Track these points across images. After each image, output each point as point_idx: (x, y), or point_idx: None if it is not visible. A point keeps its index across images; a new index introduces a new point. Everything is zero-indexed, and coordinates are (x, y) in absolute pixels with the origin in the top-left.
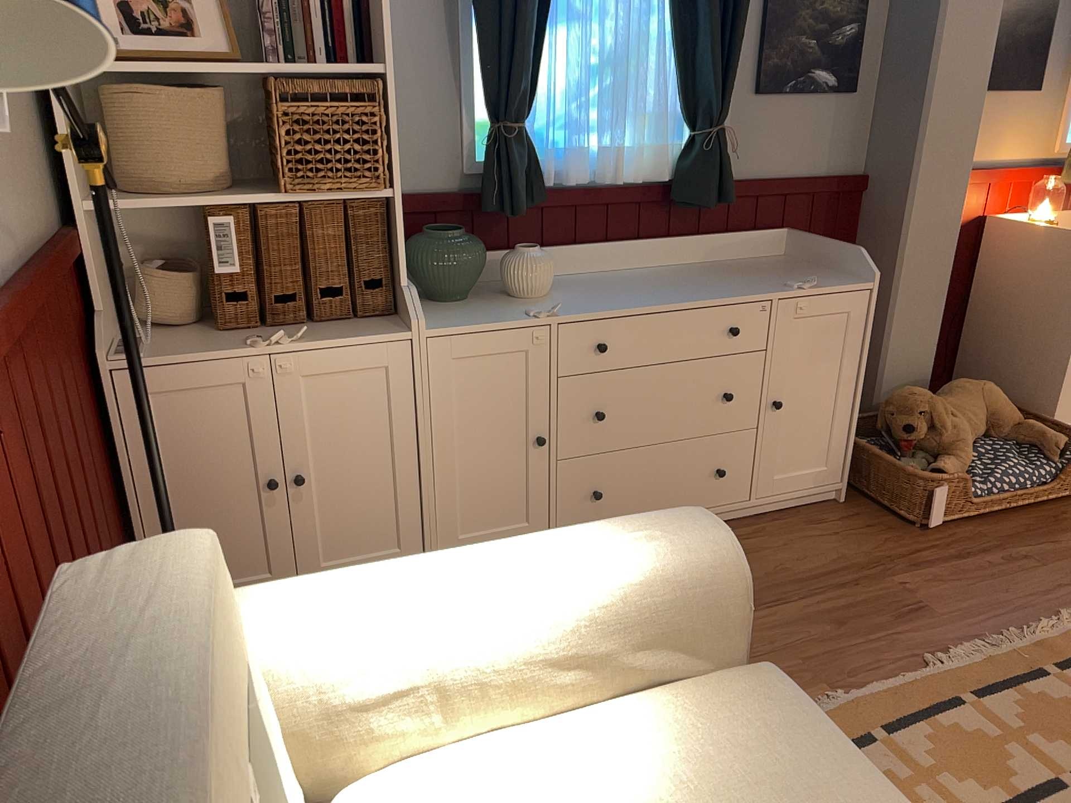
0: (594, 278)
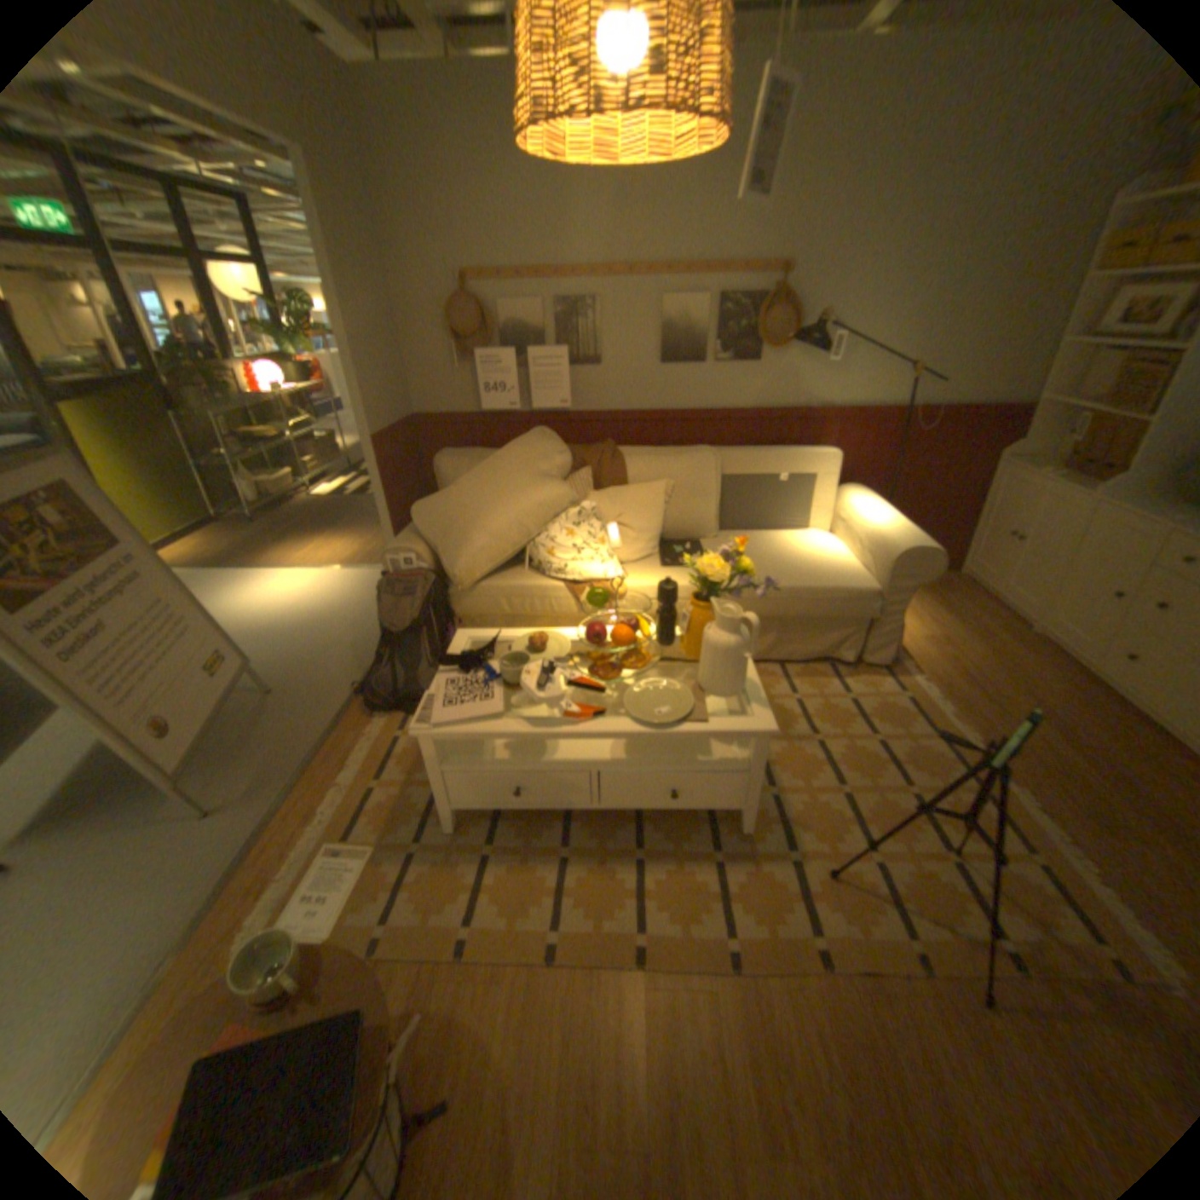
0: None
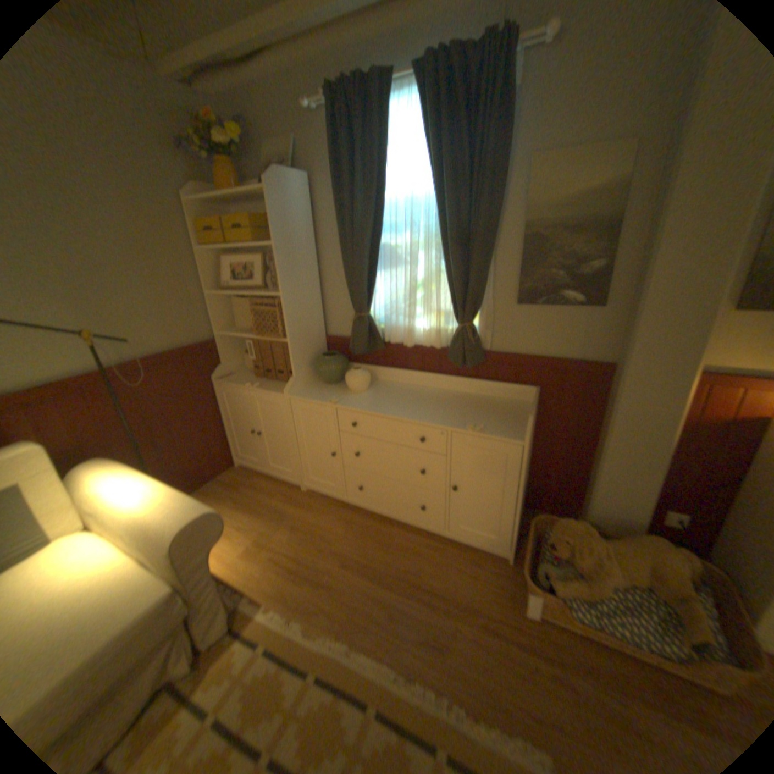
0: (404, 389)
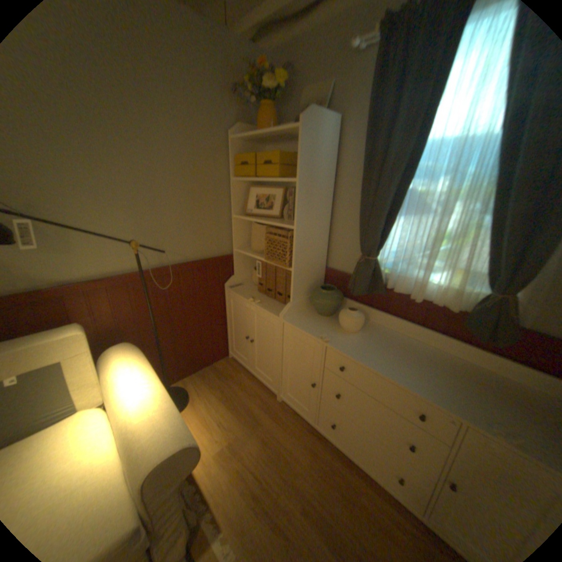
0: (399, 339)
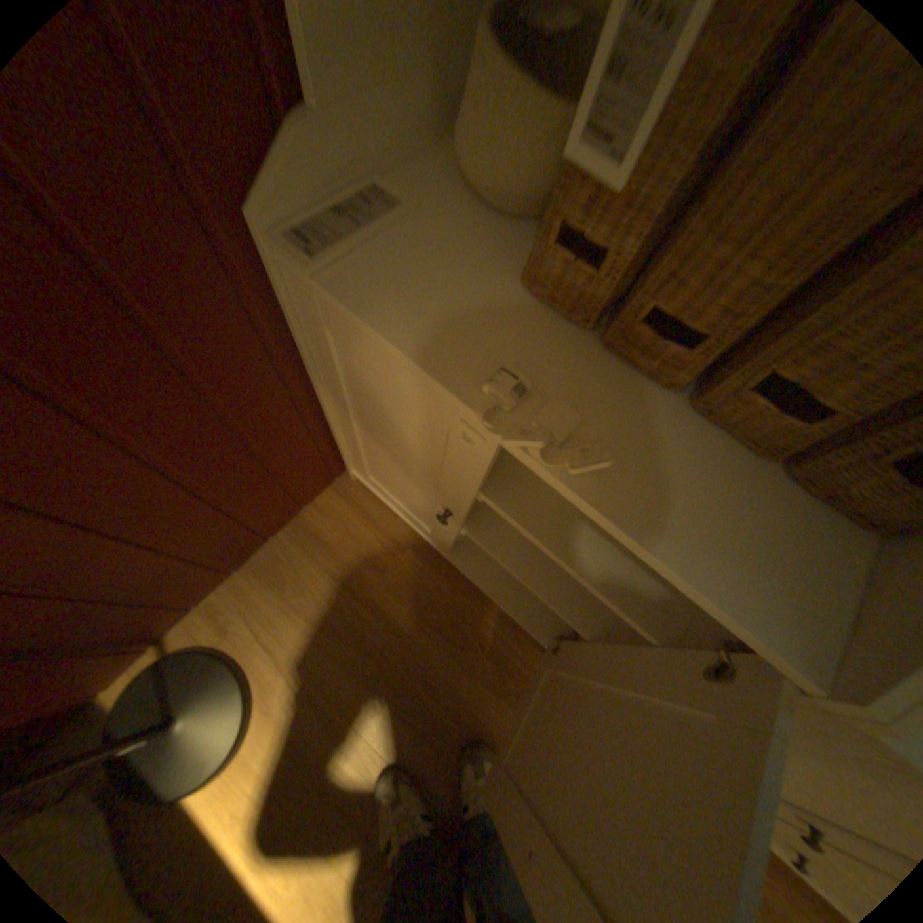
0: None
